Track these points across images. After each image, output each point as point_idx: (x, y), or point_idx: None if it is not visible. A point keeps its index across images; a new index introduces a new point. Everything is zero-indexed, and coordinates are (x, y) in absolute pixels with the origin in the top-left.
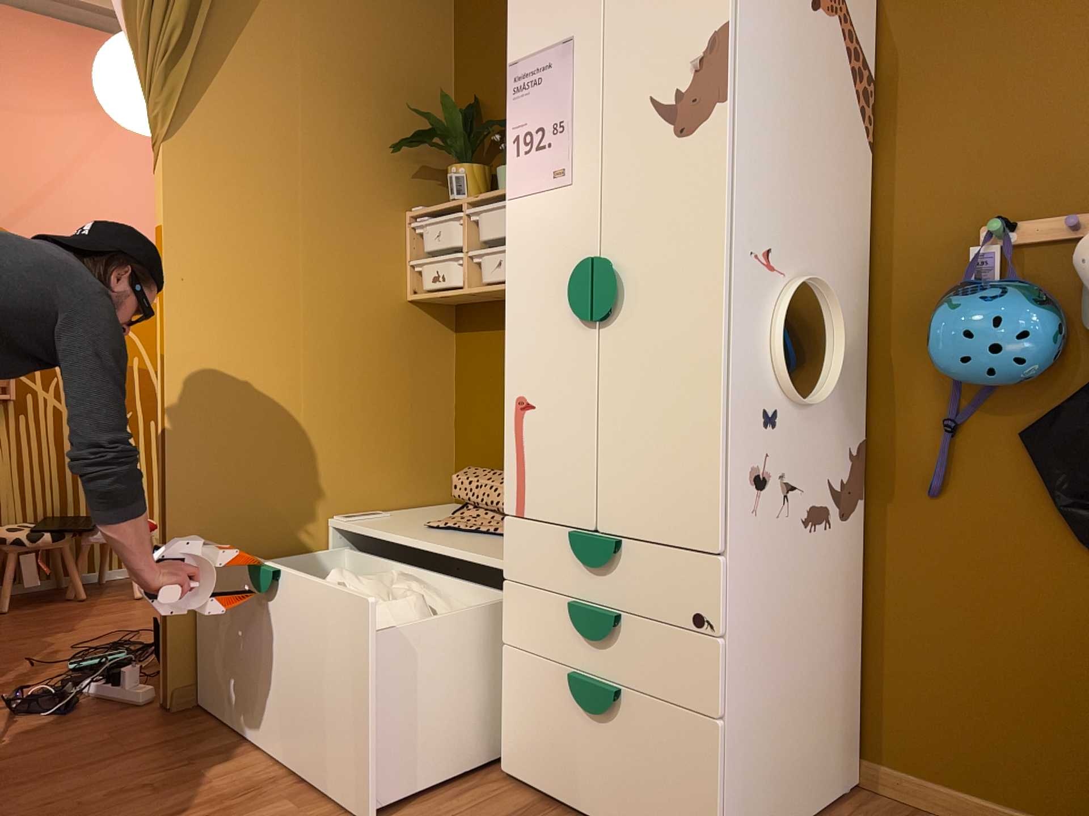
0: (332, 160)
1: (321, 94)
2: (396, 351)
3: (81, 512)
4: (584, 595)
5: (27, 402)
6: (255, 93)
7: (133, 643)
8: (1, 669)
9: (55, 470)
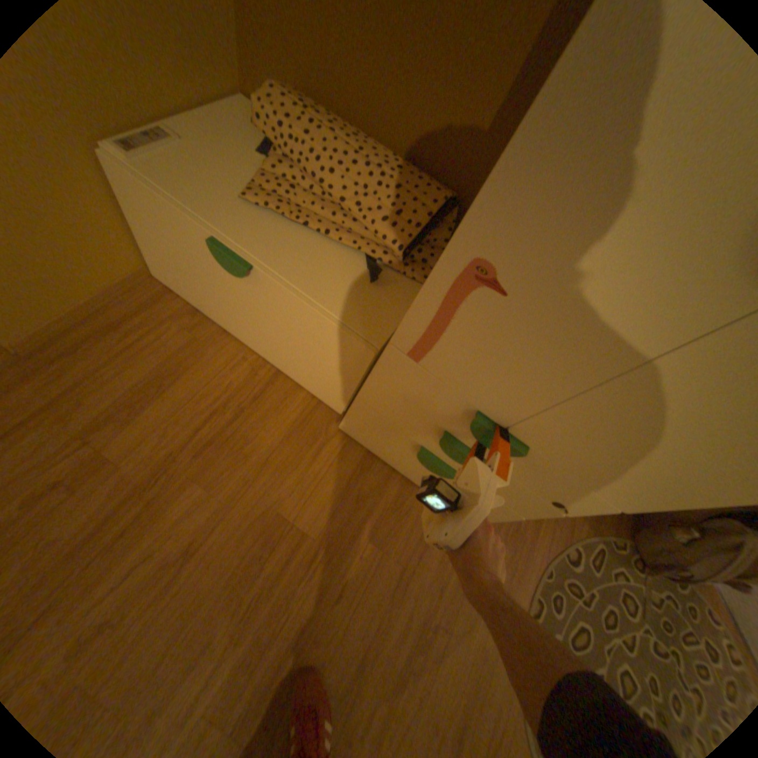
0: None
1: None
2: None
3: None
4: (458, 434)
5: None
6: None
7: None
8: None
9: None
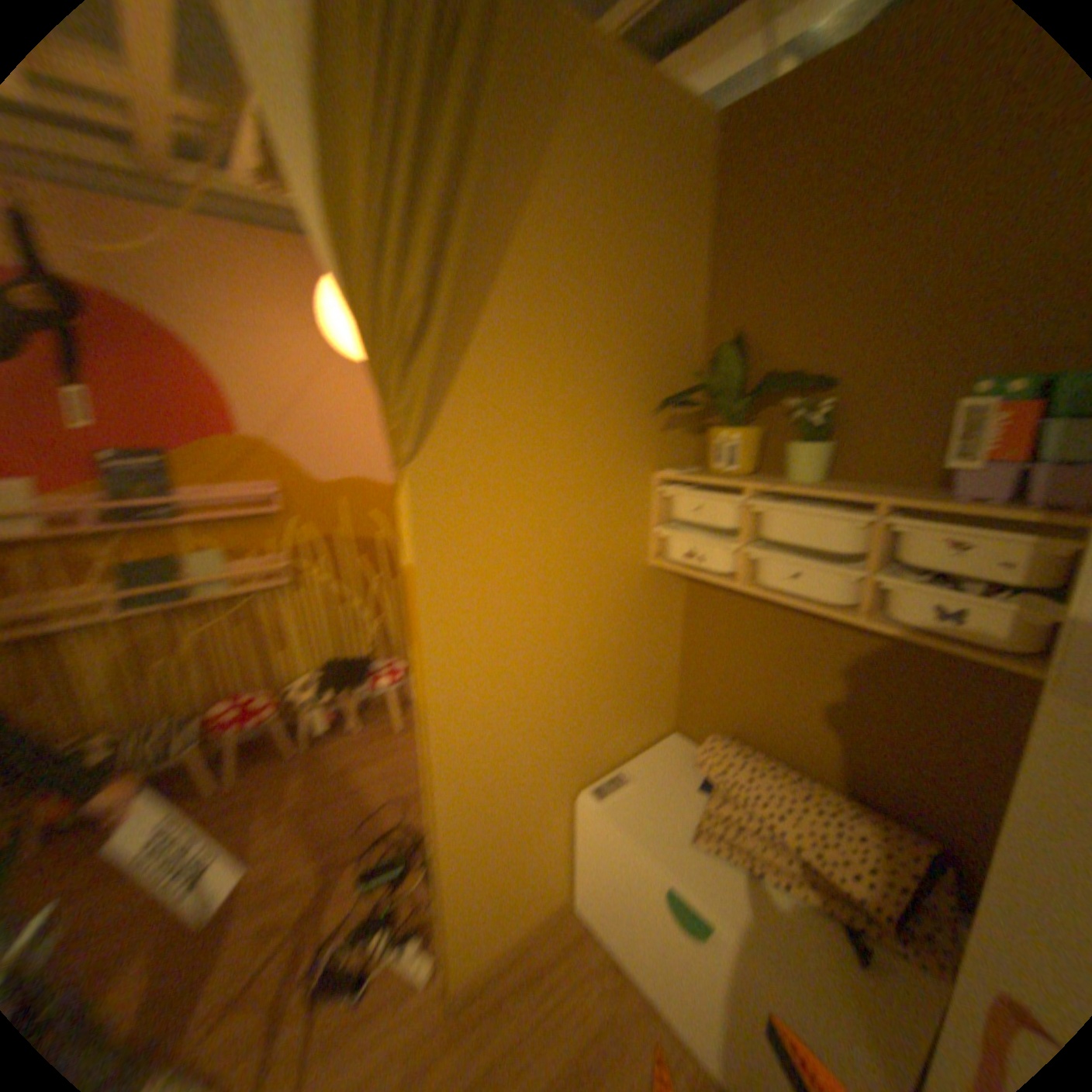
0: (585, 434)
1: (574, 353)
2: (638, 617)
3: (347, 656)
4: None
5: (296, 583)
6: (504, 370)
7: (402, 829)
8: (300, 883)
9: (324, 630)
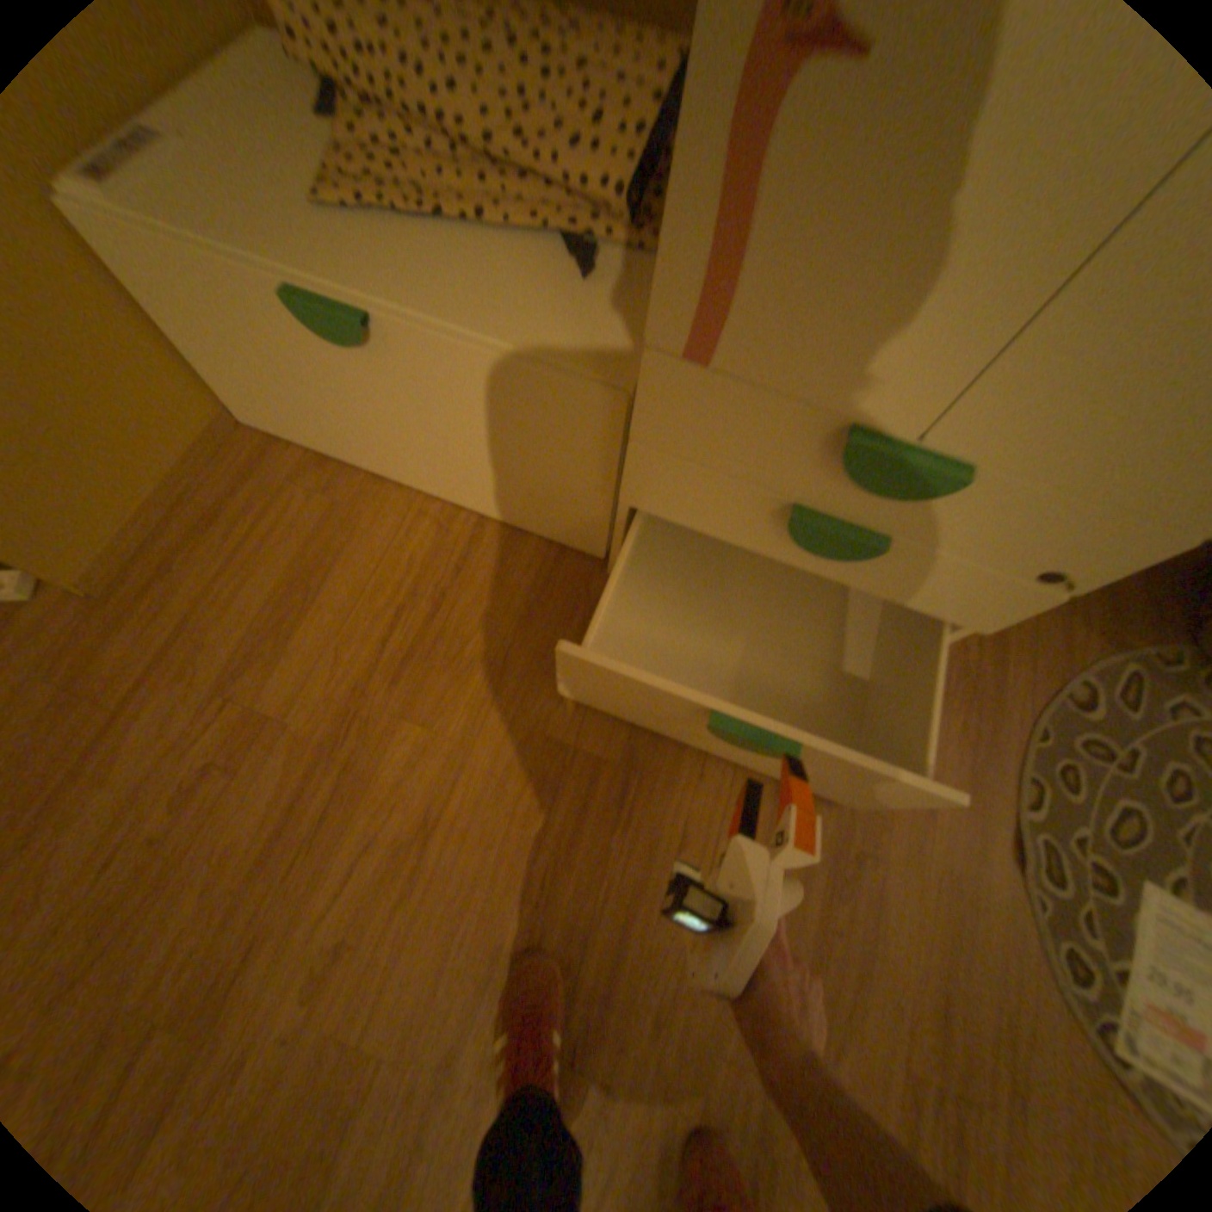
0: None
1: None
2: None
3: None
4: (819, 501)
5: None
6: None
7: None
8: None
9: None
